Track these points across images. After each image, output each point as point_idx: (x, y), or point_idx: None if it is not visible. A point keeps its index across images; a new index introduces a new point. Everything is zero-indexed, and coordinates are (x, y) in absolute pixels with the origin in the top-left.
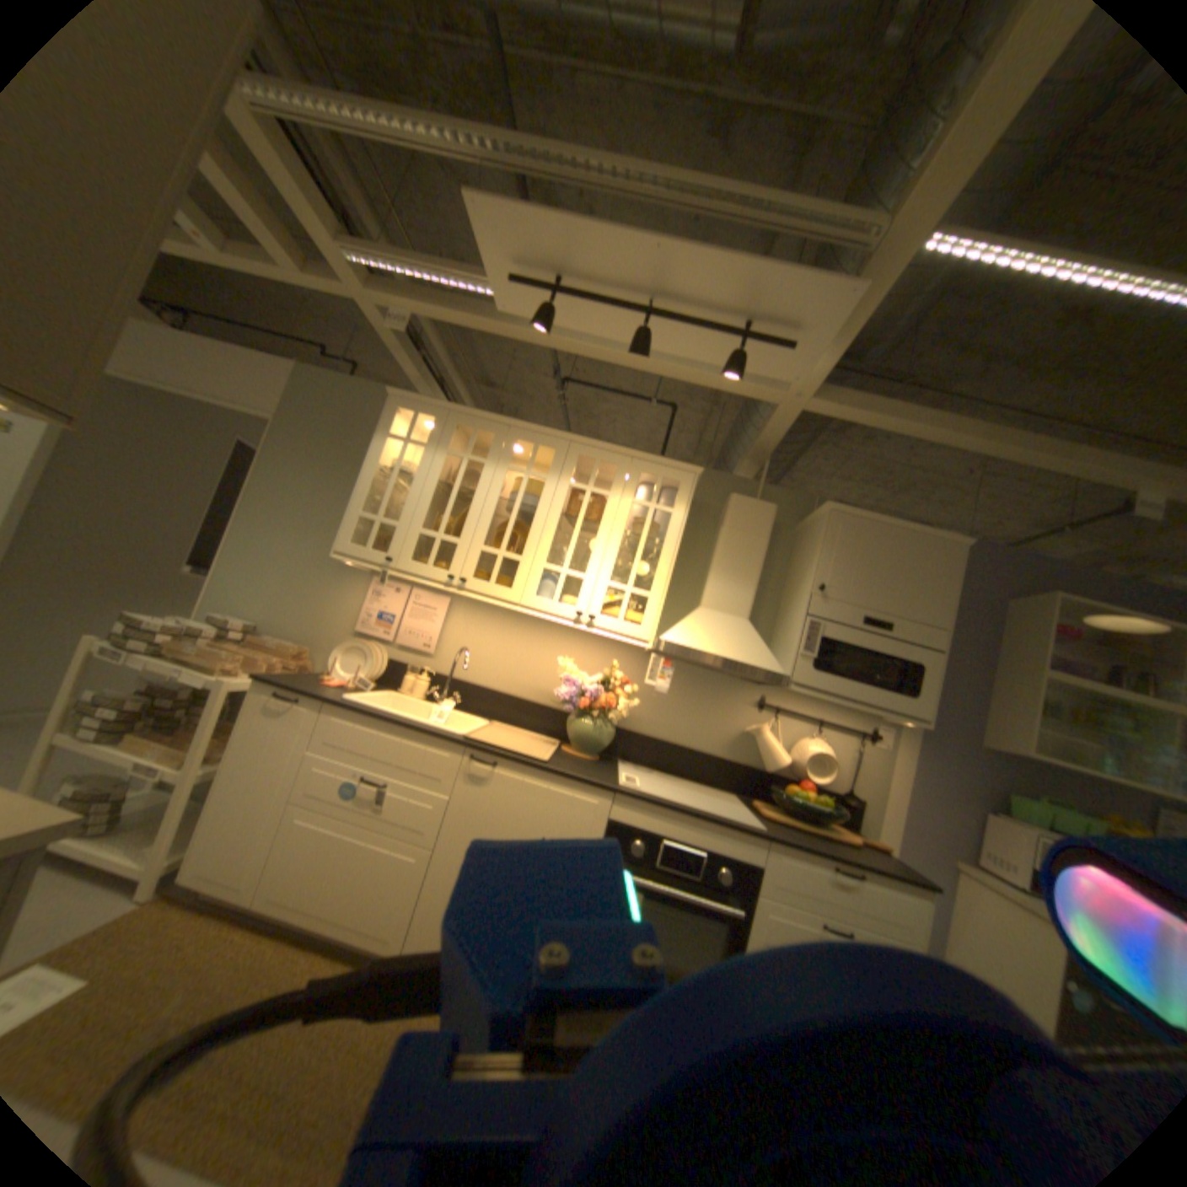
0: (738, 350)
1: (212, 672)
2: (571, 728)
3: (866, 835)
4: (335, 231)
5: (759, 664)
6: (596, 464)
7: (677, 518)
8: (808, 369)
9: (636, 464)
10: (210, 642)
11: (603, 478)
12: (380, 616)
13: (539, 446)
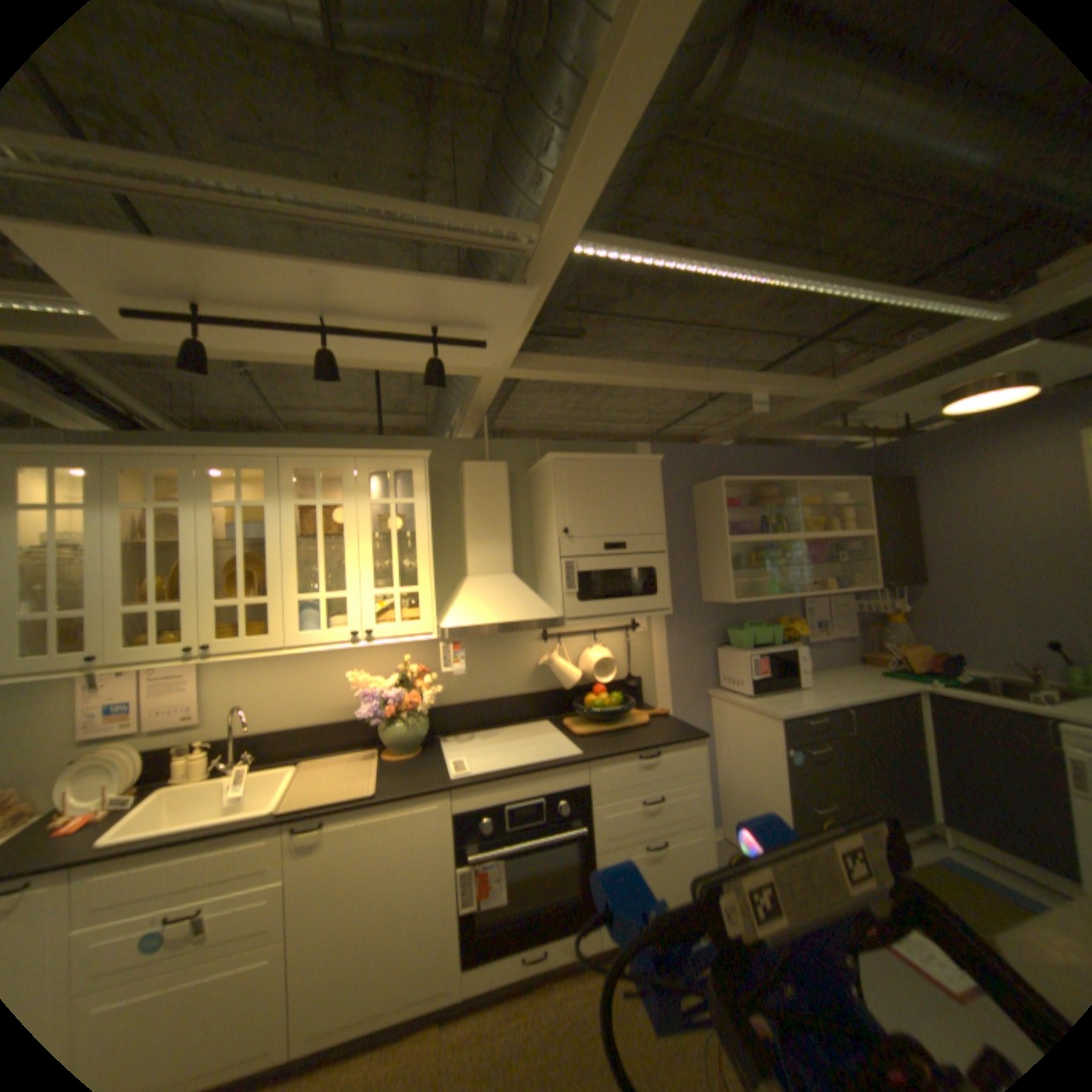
0: (436, 361)
1: None
2: (387, 738)
3: (648, 703)
4: None
5: (536, 617)
6: (320, 474)
7: (423, 507)
8: (504, 358)
9: (364, 463)
10: None
11: (331, 477)
12: (108, 710)
13: (244, 467)
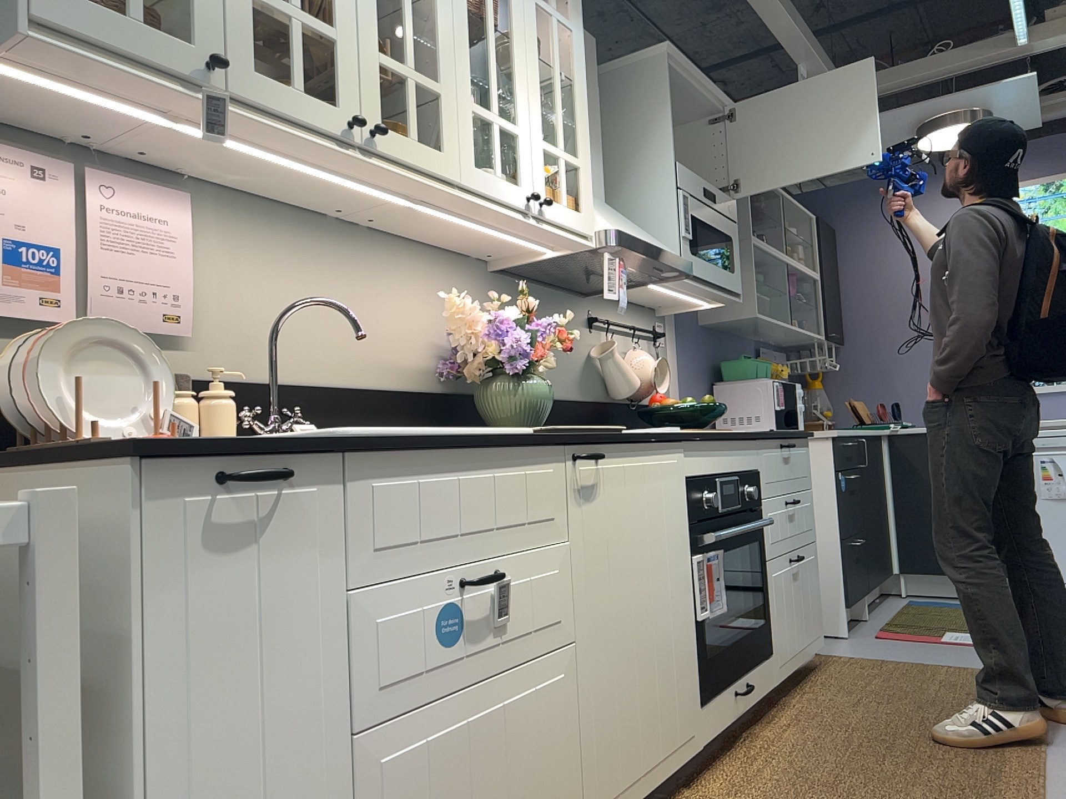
0: None
1: None
2: (518, 399)
3: None
4: None
5: (673, 252)
6: None
7: (580, 41)
8: None
9: None
10: None
11: None
12: (12, 251)
13: None
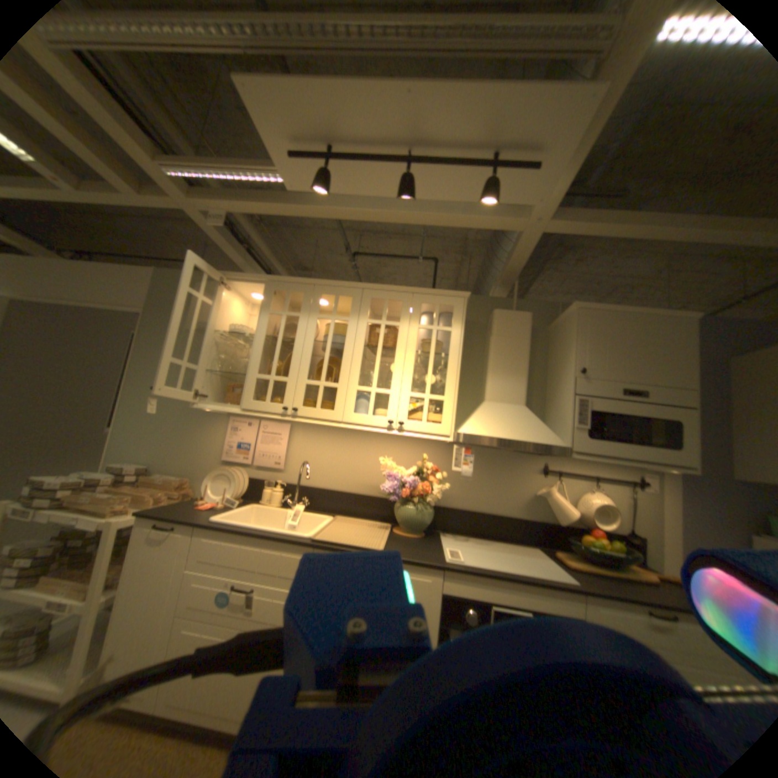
0: (492, 177)
1: (105, 514)
2: (399, 515)
3: (654, 567)
4: (155, 153)
5: (544, 441)
6: (387, 302)
7: (457, 334)
8: (551, 188)
9: (418, 297)
10: (111, 486)
11: (393, 314)
12: (240, 445)
13: (341, 297)
